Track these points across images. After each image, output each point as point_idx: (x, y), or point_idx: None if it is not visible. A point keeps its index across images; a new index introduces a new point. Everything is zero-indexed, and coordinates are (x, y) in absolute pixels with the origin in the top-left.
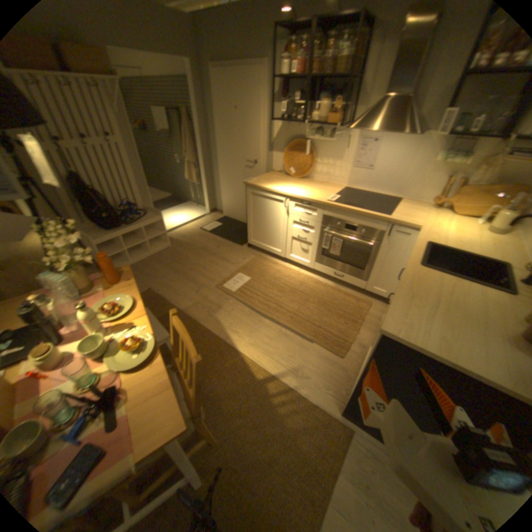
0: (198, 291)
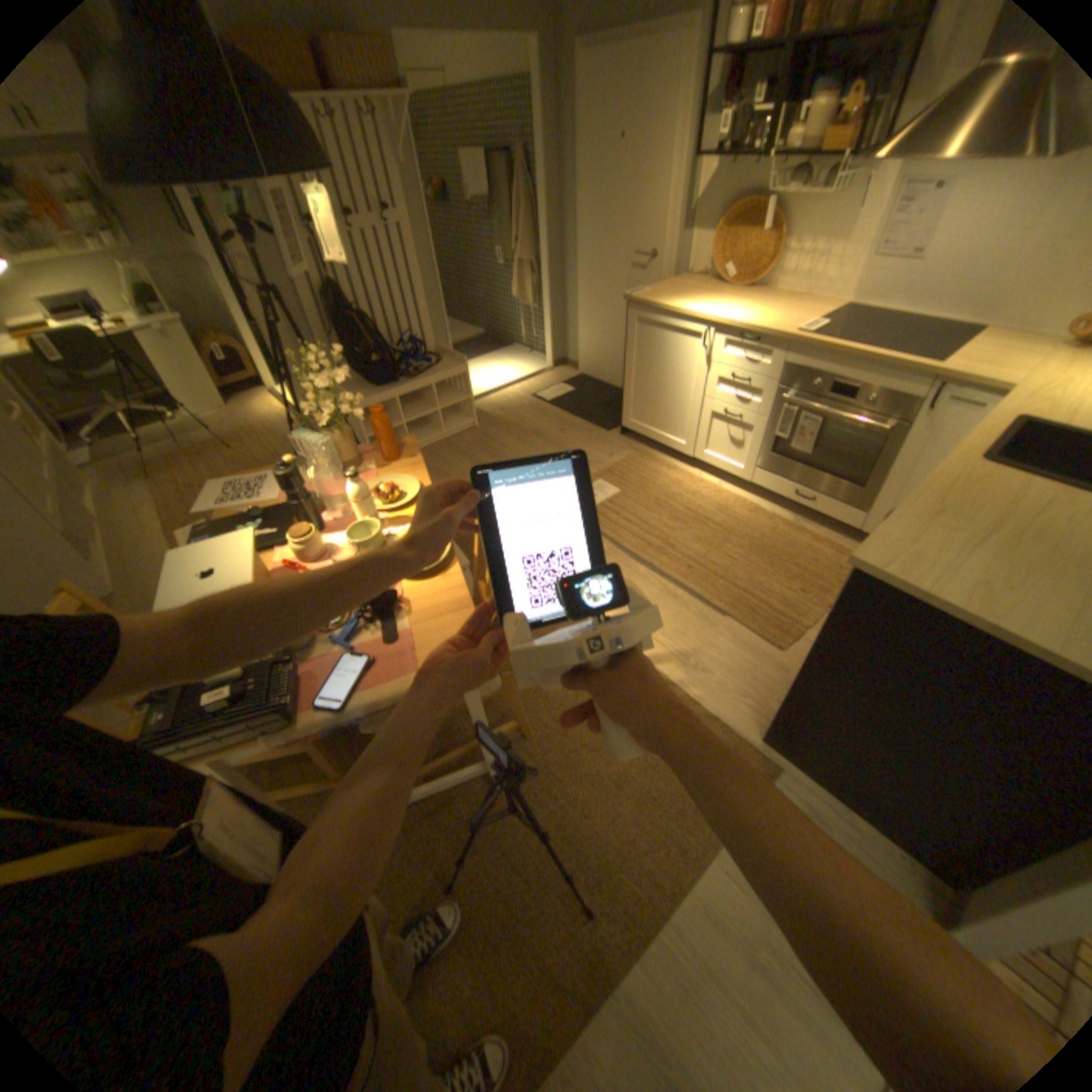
0: None
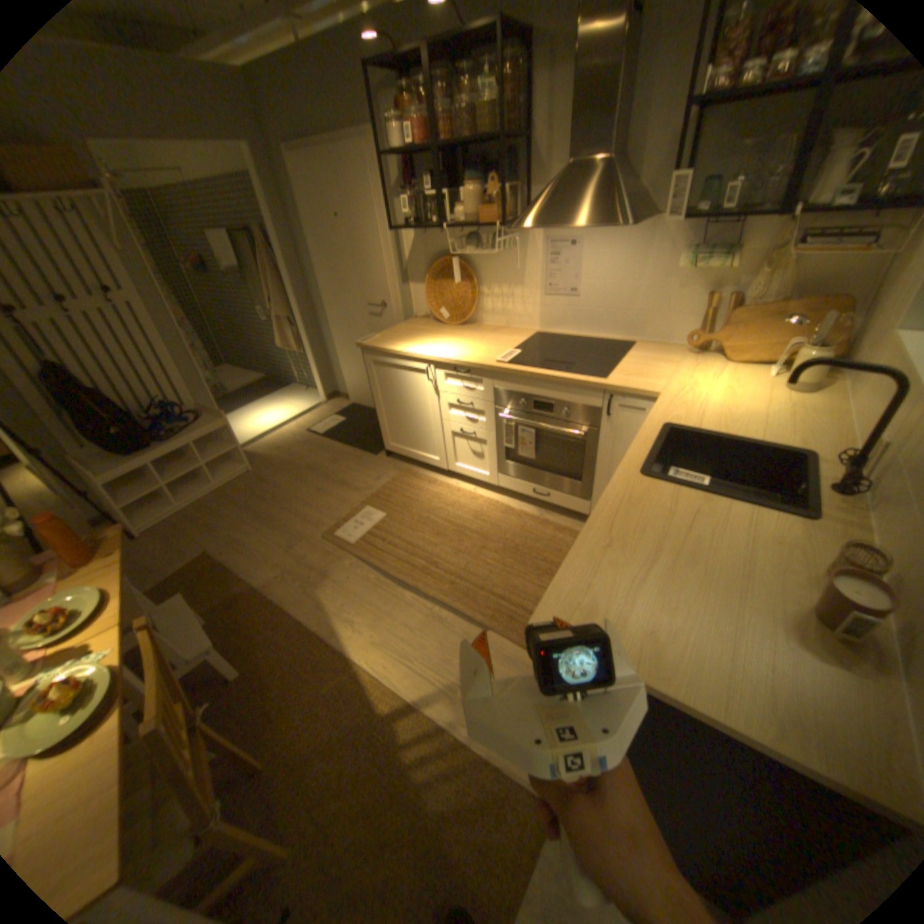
0: (289, 548)
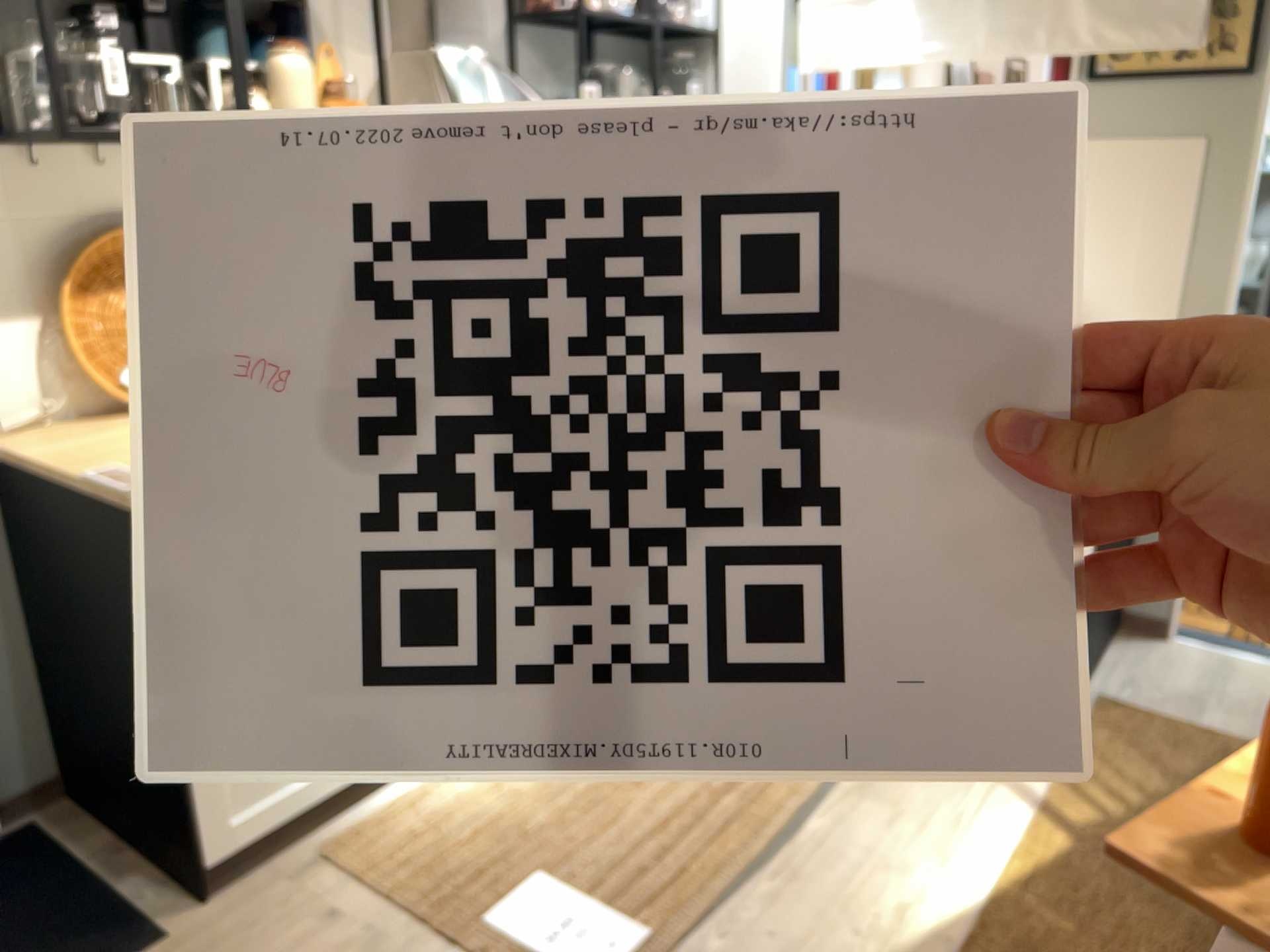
0: None
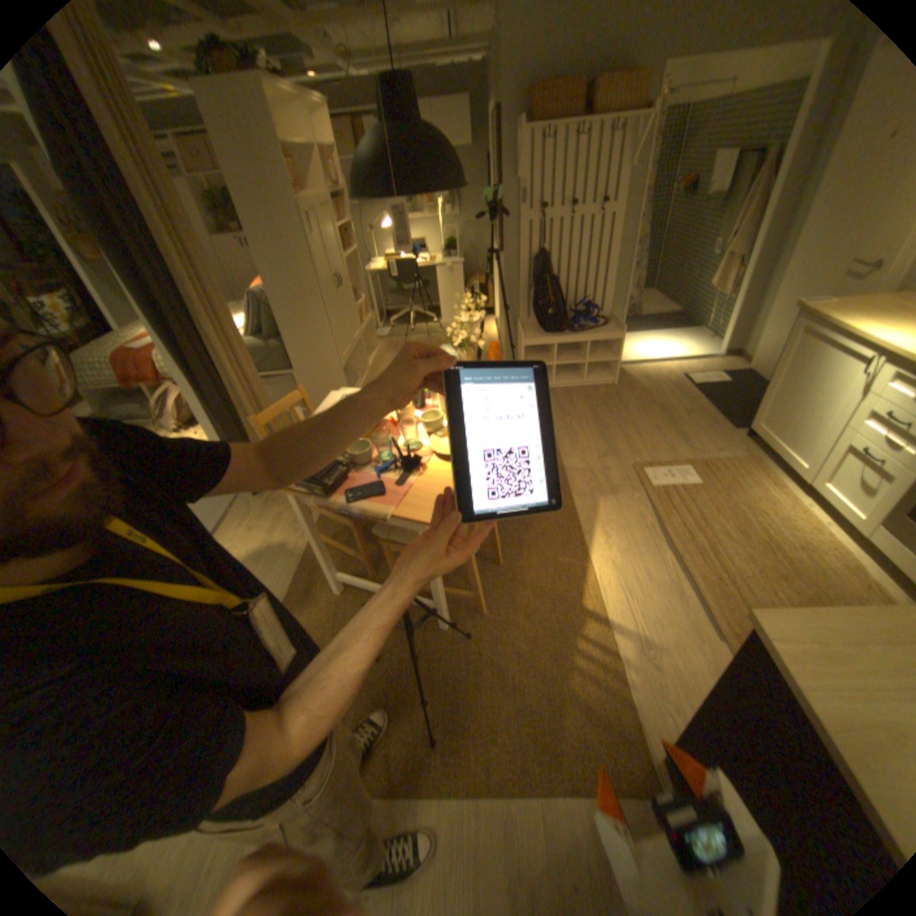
0: (602, 457)
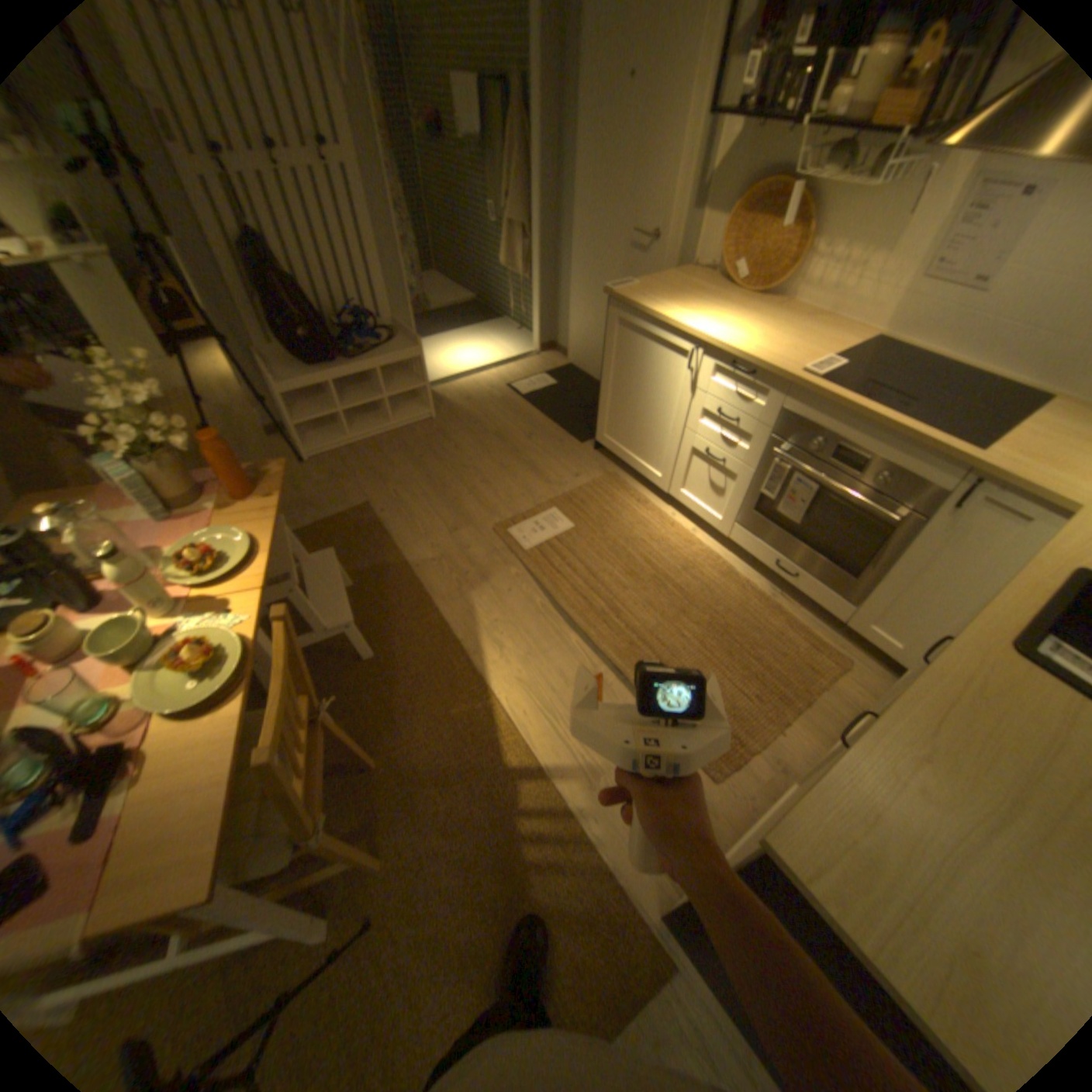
0: (453, 531)
